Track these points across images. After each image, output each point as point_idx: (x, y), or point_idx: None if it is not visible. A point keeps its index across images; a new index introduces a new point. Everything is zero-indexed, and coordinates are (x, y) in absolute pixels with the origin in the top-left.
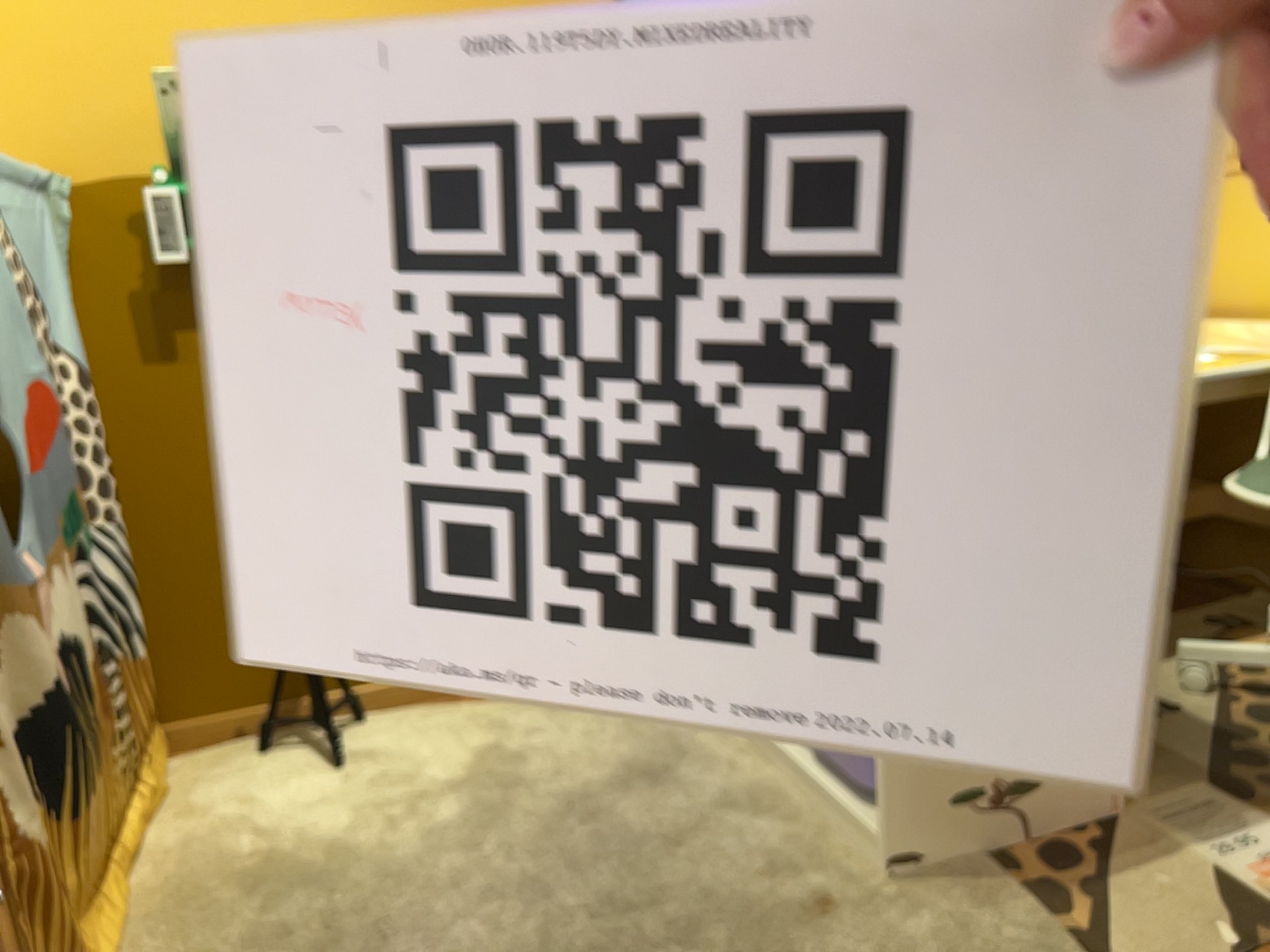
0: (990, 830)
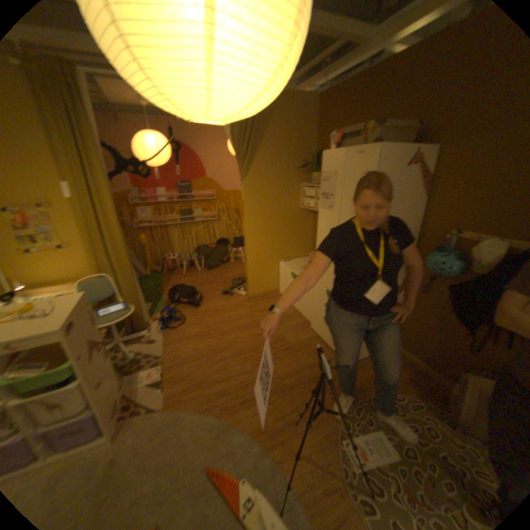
0: (113, 418)
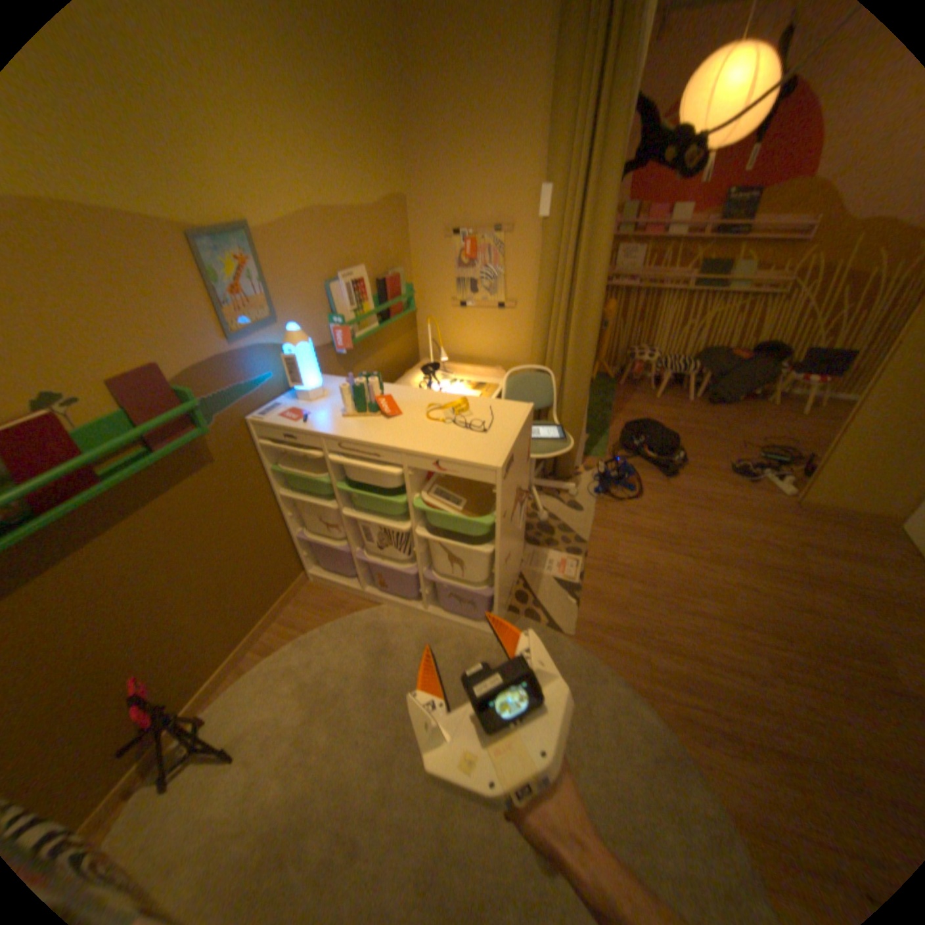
0: (507, 602)
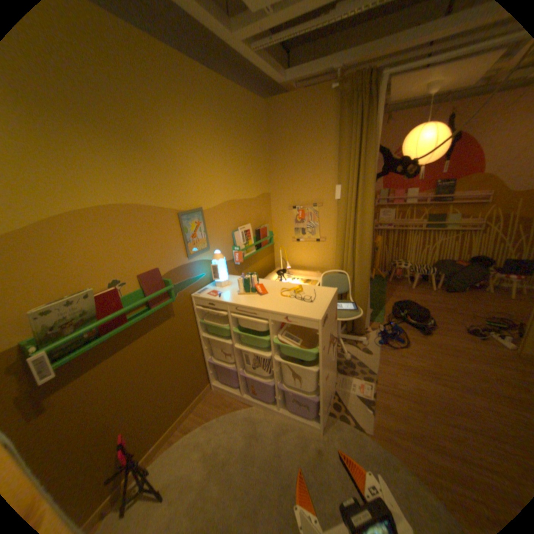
0: (328, 410)
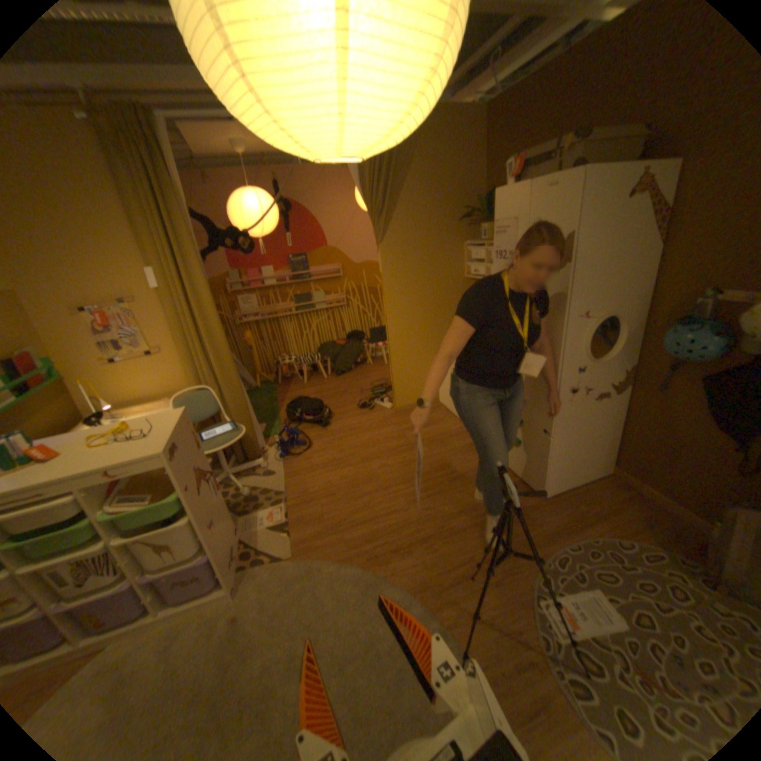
0: (232, 567)
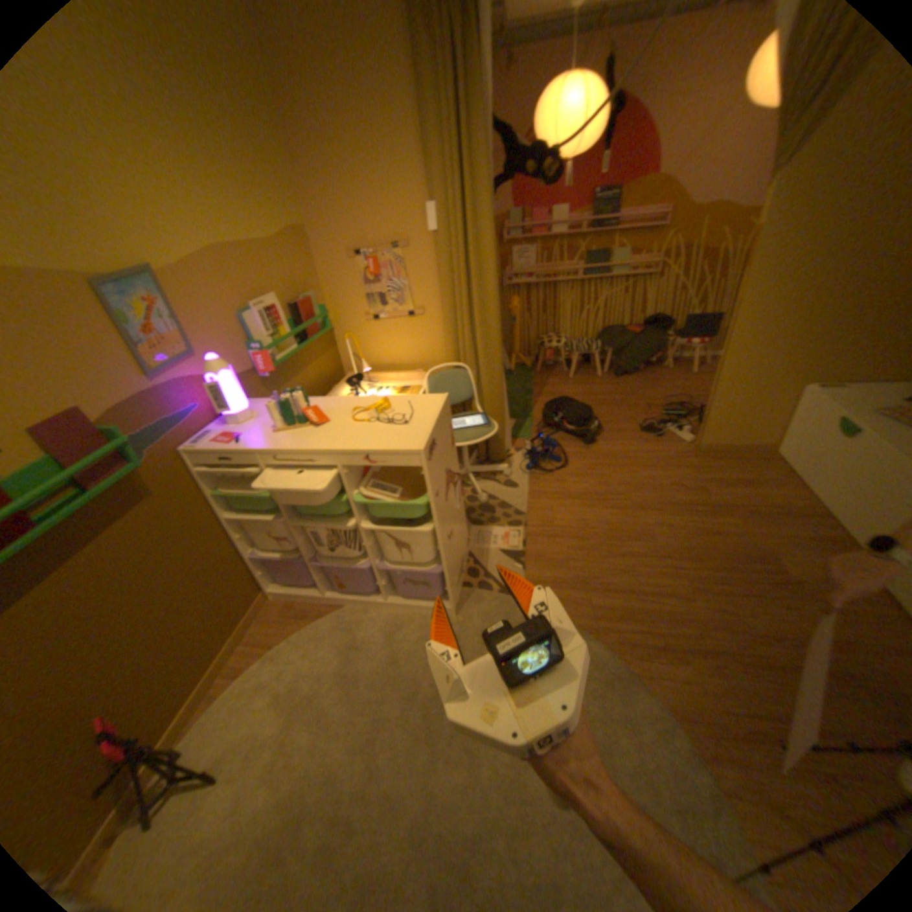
0: (460, 579)
